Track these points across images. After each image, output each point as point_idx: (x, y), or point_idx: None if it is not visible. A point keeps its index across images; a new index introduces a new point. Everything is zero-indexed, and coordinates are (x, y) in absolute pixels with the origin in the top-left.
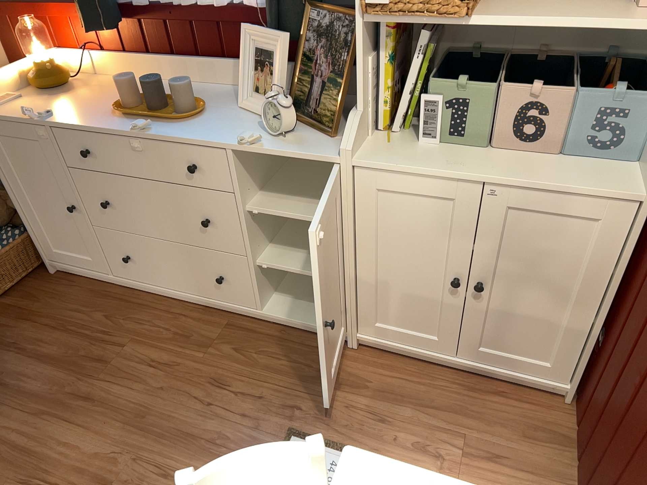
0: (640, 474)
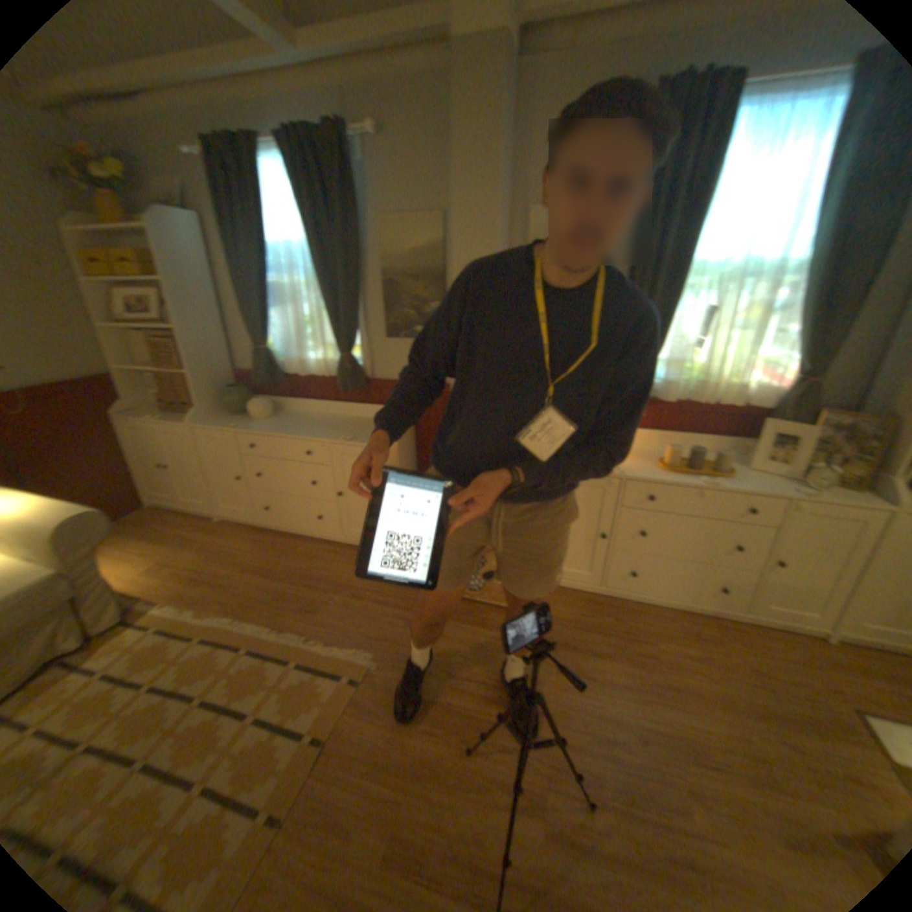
0: None
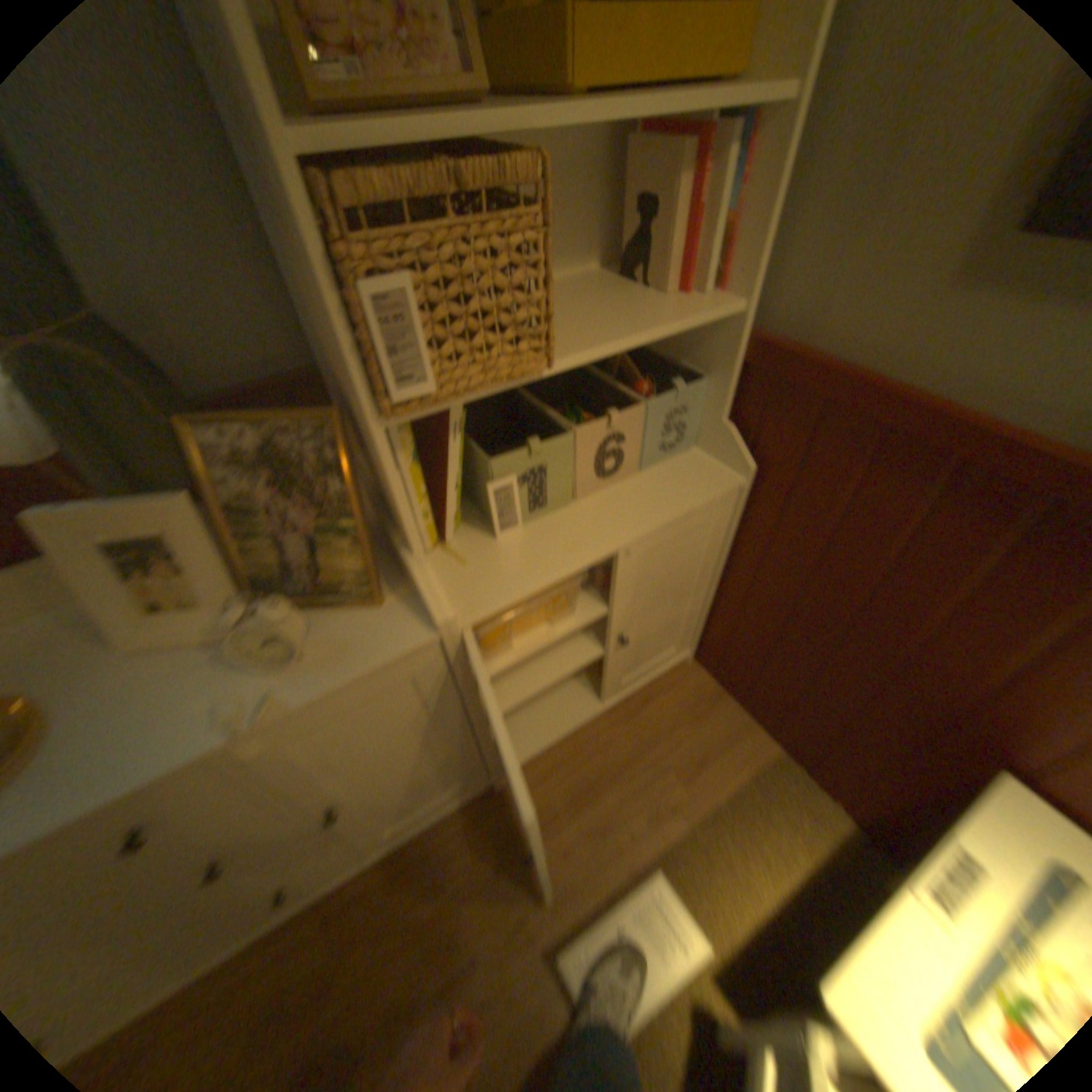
0: (884, 714)
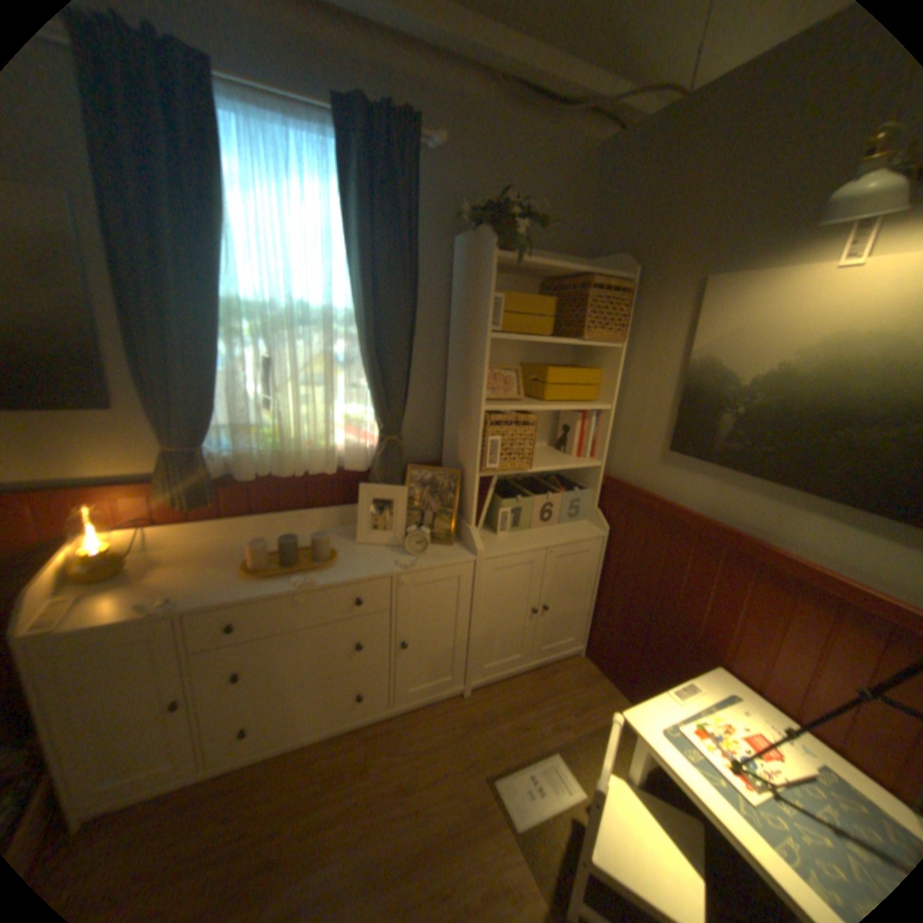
0: (675, 656)
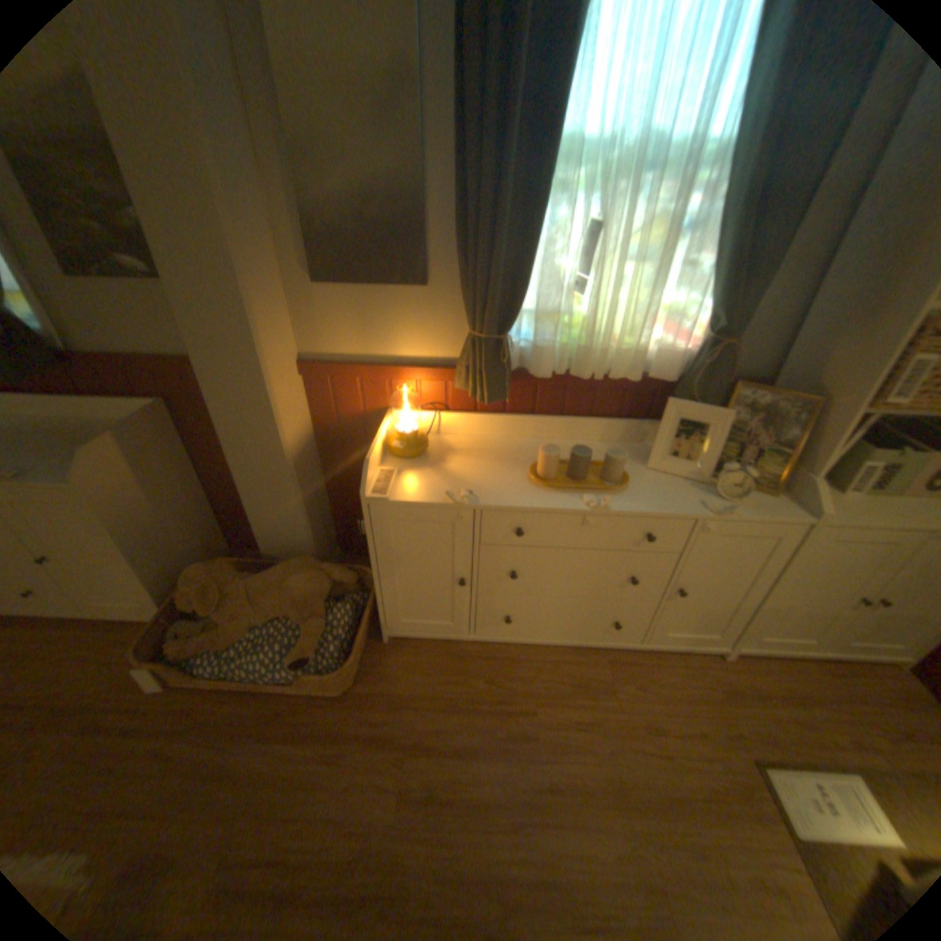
0: None
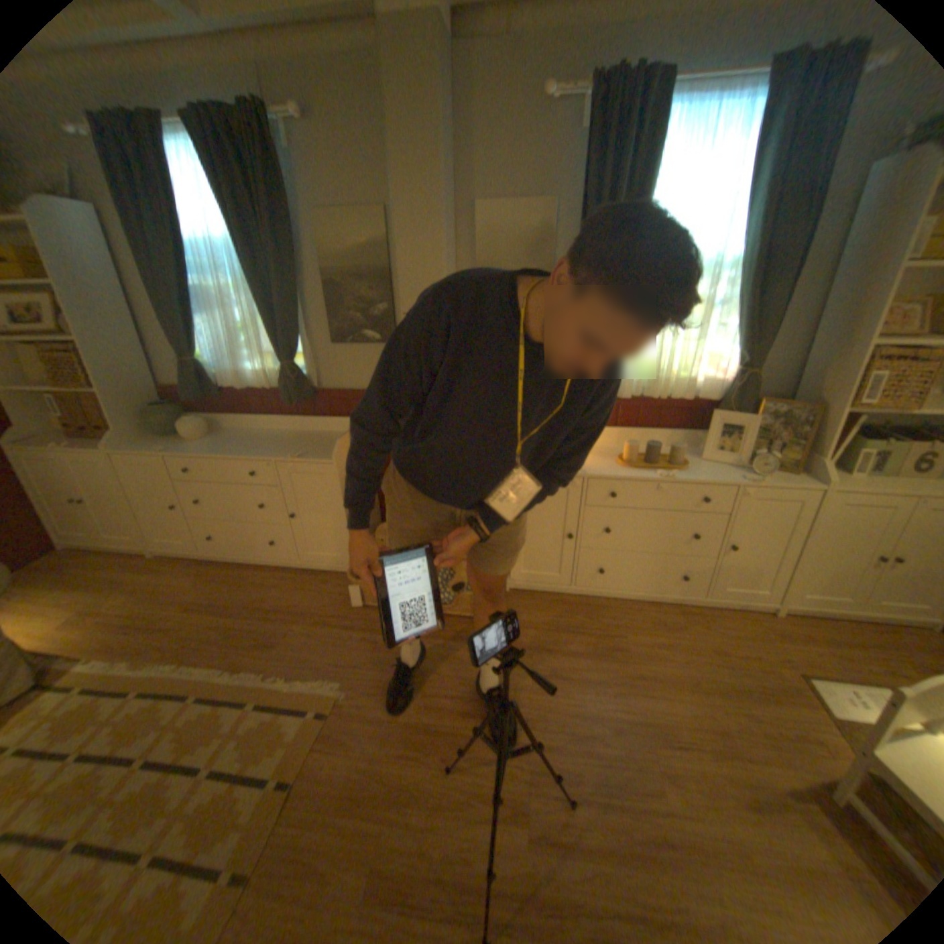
0: None
